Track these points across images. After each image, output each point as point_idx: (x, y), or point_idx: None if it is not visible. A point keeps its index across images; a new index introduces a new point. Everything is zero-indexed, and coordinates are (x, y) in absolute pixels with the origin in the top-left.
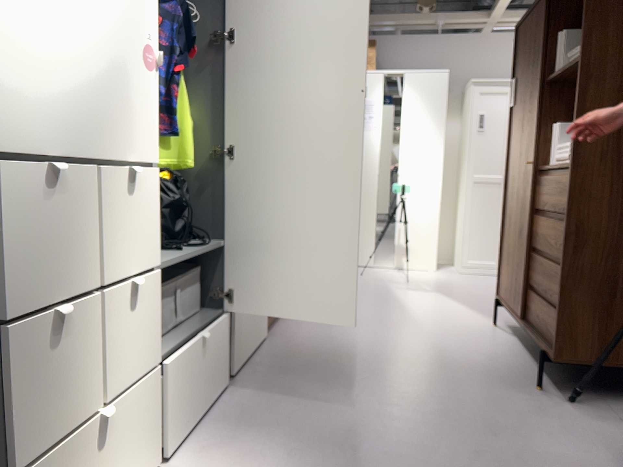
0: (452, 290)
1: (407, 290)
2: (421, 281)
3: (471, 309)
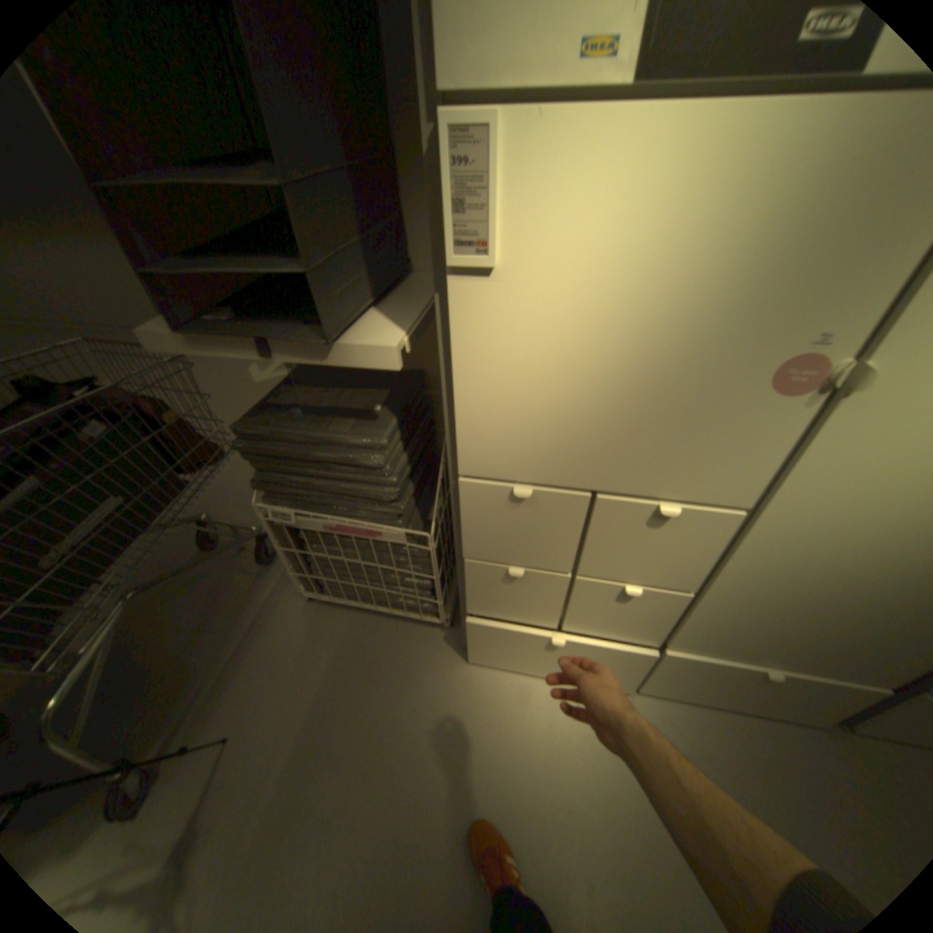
0: None
1: None
2: None
3: None
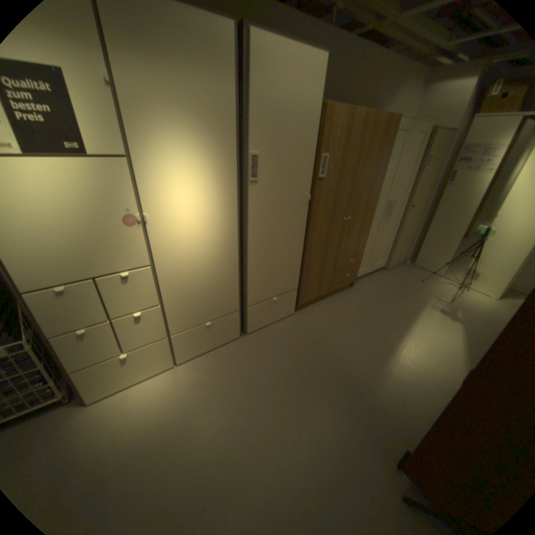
0: (482, 327)
1: (439, 311)
2: (467, 305)
3: (469, 356)
